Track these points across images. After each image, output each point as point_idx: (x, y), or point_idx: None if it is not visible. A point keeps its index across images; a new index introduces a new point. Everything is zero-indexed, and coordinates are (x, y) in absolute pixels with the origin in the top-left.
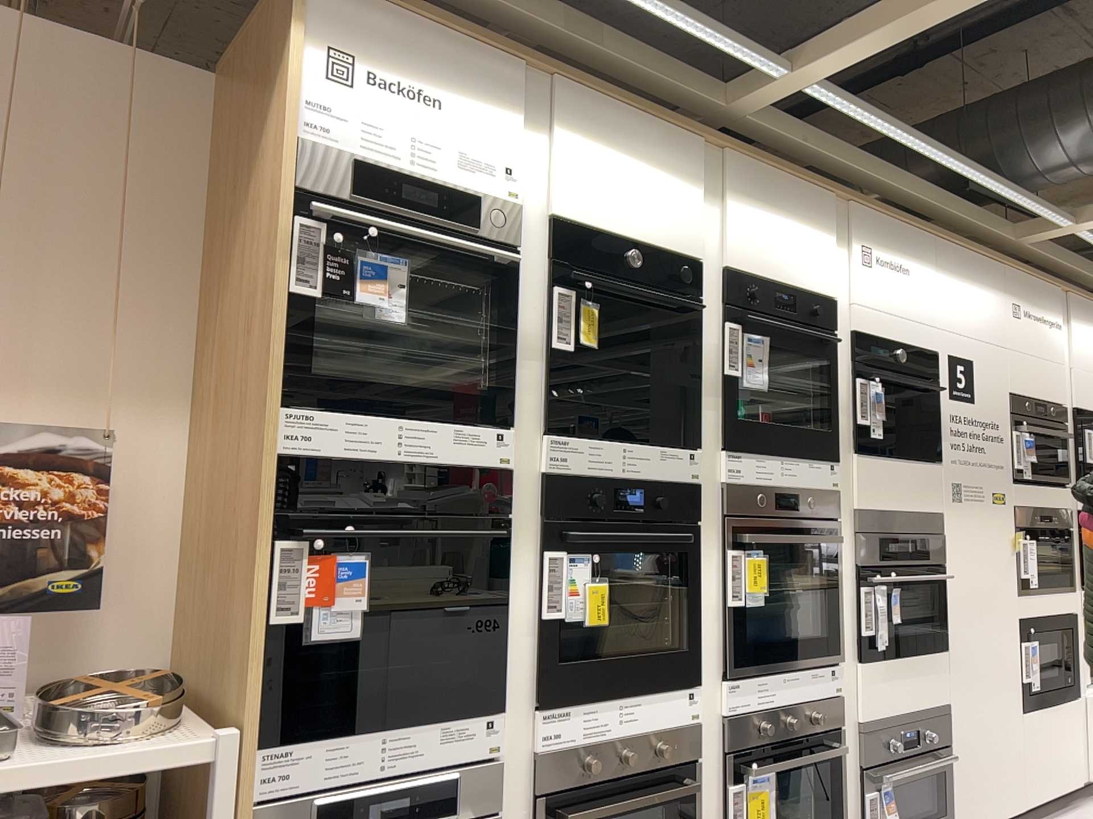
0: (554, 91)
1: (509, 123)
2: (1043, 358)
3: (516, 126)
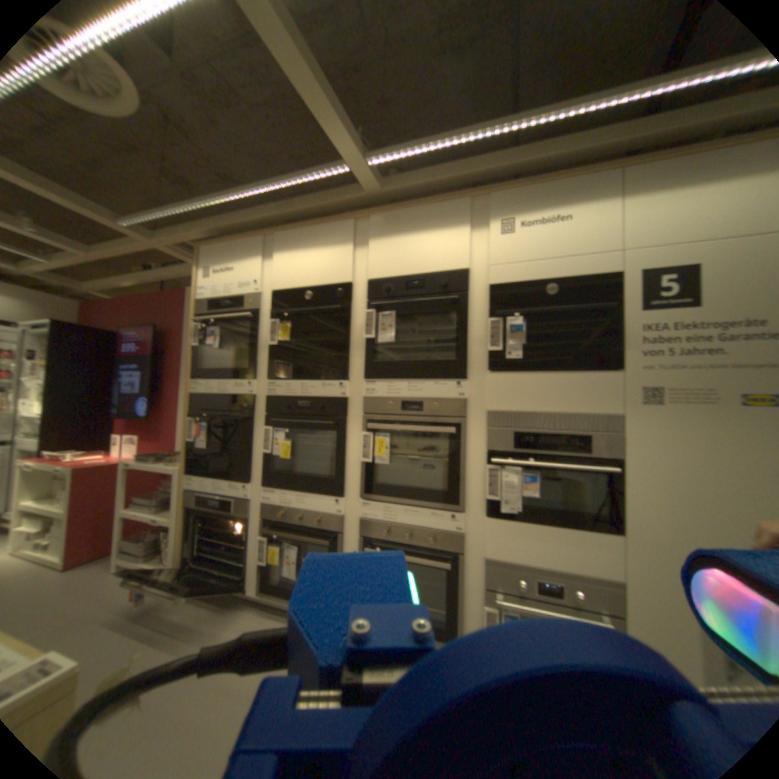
0: (273, 238)
1: (253, 262)
2: None
3: (256, 262)
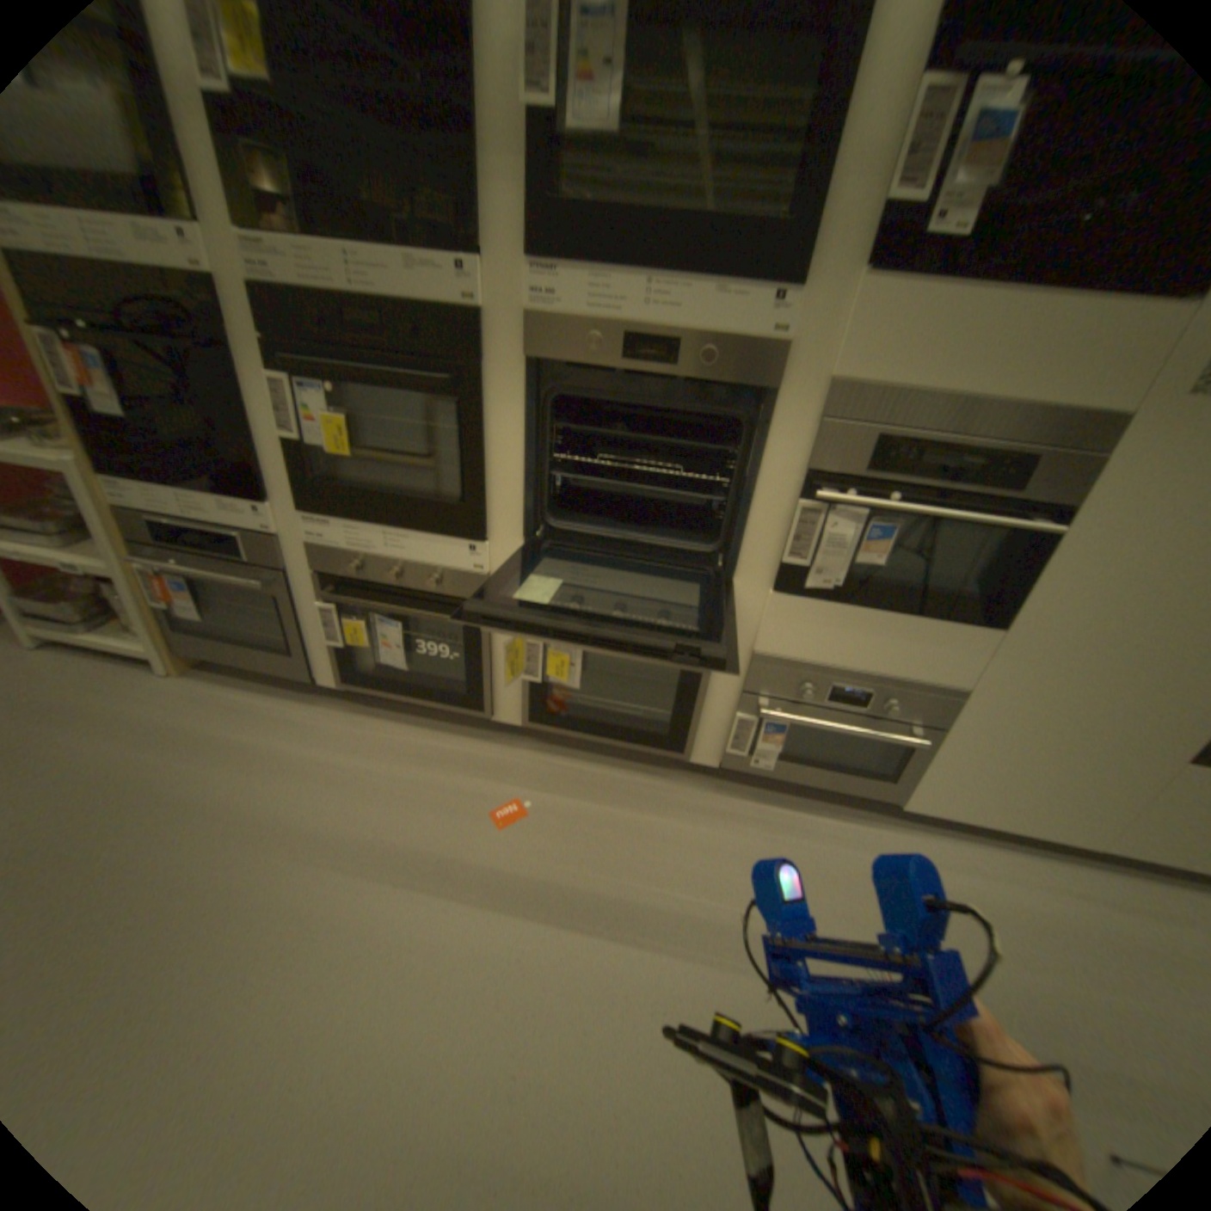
0: None
1: None
2: None
3: None
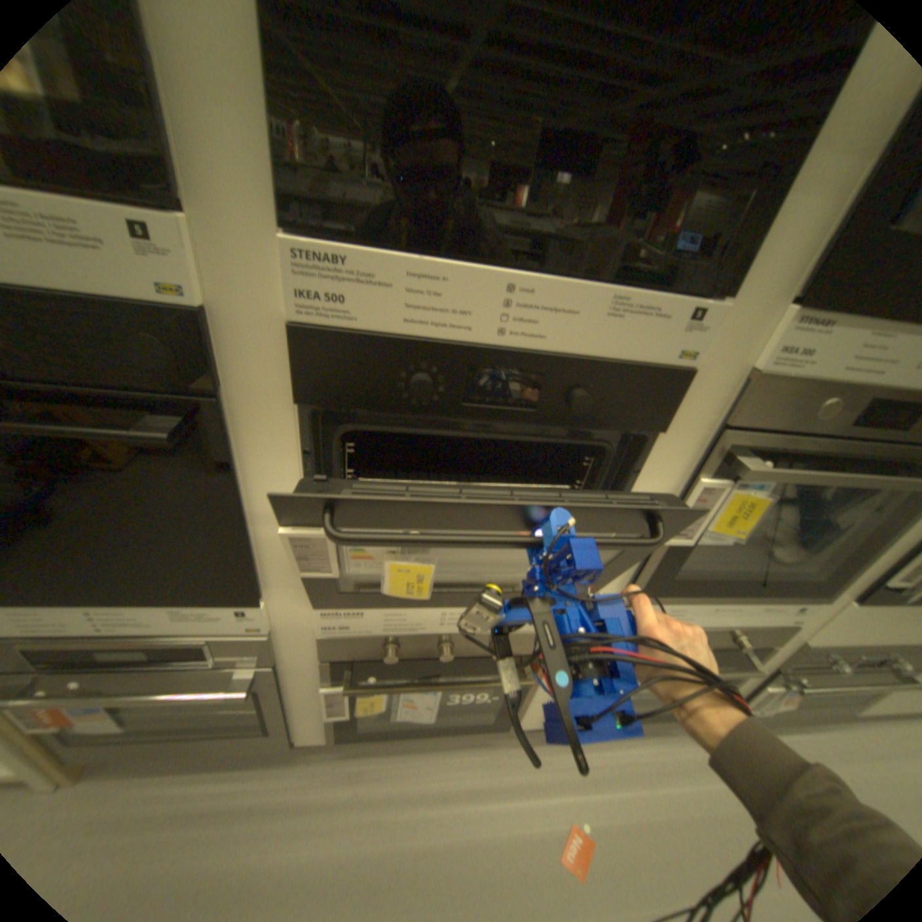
0: None
1: None
2: None
3: None
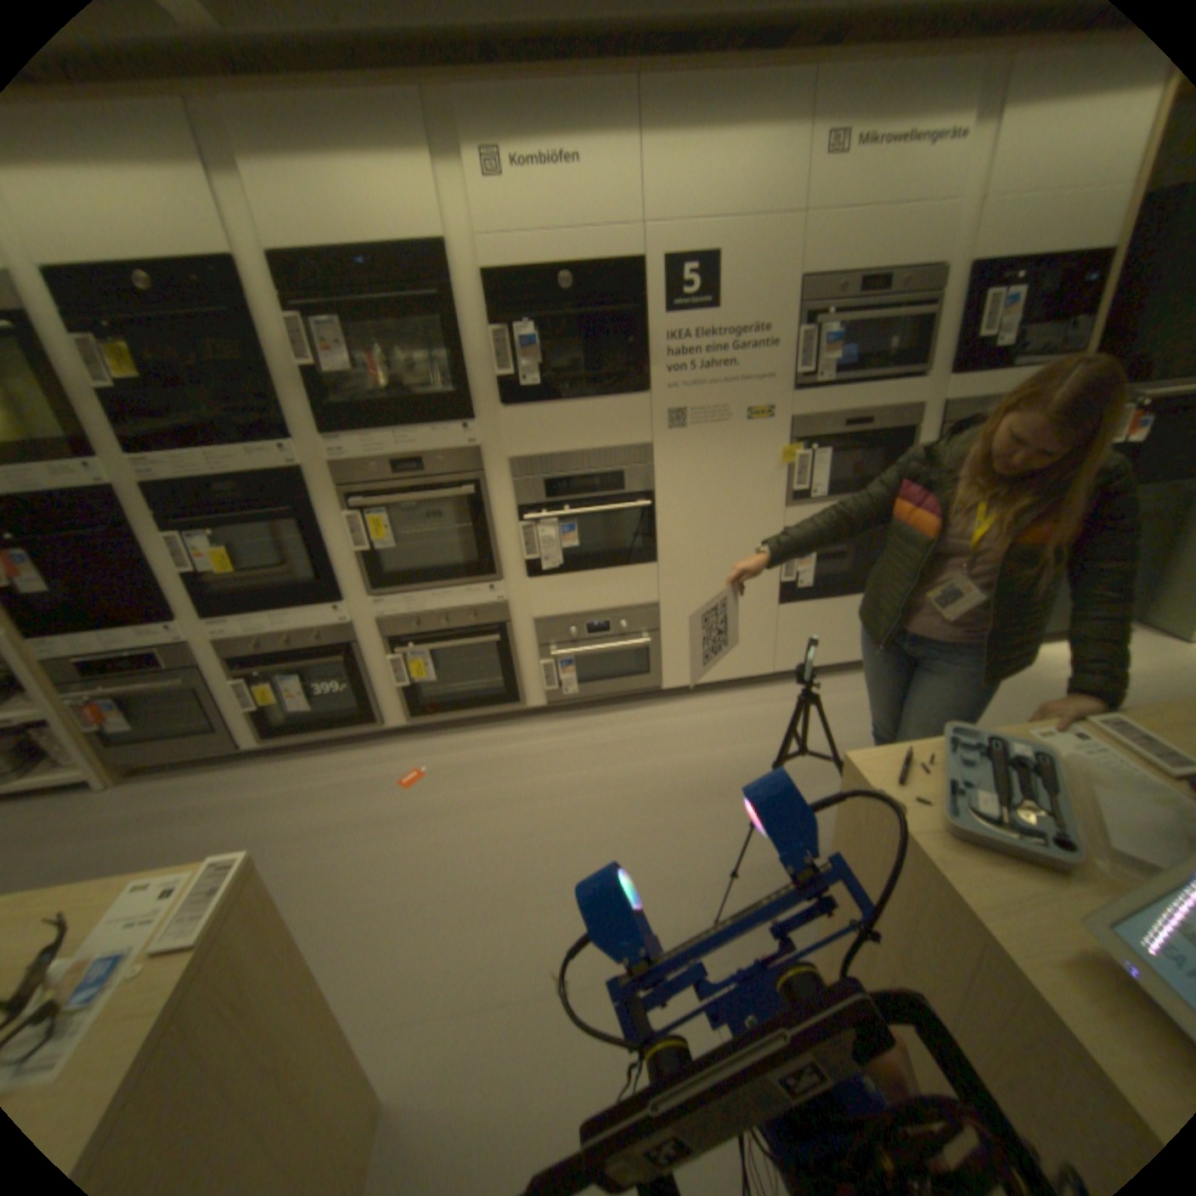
0: None
1: None
2: (911, 199)
3: None
